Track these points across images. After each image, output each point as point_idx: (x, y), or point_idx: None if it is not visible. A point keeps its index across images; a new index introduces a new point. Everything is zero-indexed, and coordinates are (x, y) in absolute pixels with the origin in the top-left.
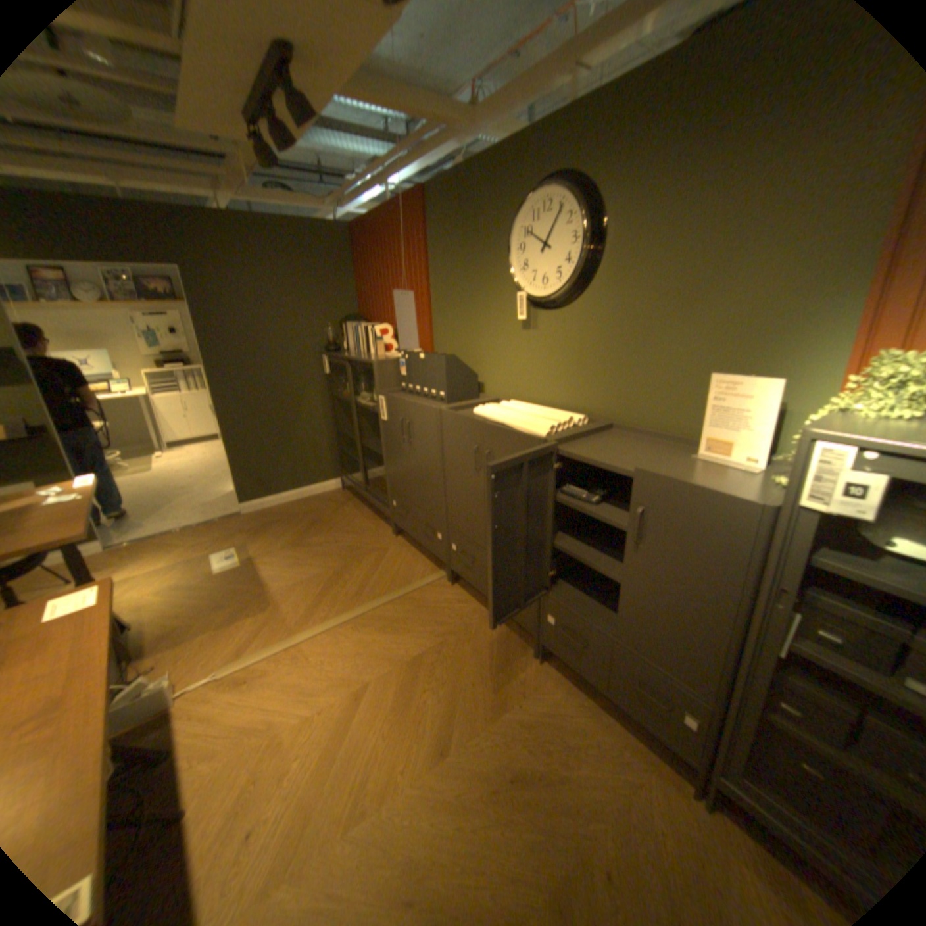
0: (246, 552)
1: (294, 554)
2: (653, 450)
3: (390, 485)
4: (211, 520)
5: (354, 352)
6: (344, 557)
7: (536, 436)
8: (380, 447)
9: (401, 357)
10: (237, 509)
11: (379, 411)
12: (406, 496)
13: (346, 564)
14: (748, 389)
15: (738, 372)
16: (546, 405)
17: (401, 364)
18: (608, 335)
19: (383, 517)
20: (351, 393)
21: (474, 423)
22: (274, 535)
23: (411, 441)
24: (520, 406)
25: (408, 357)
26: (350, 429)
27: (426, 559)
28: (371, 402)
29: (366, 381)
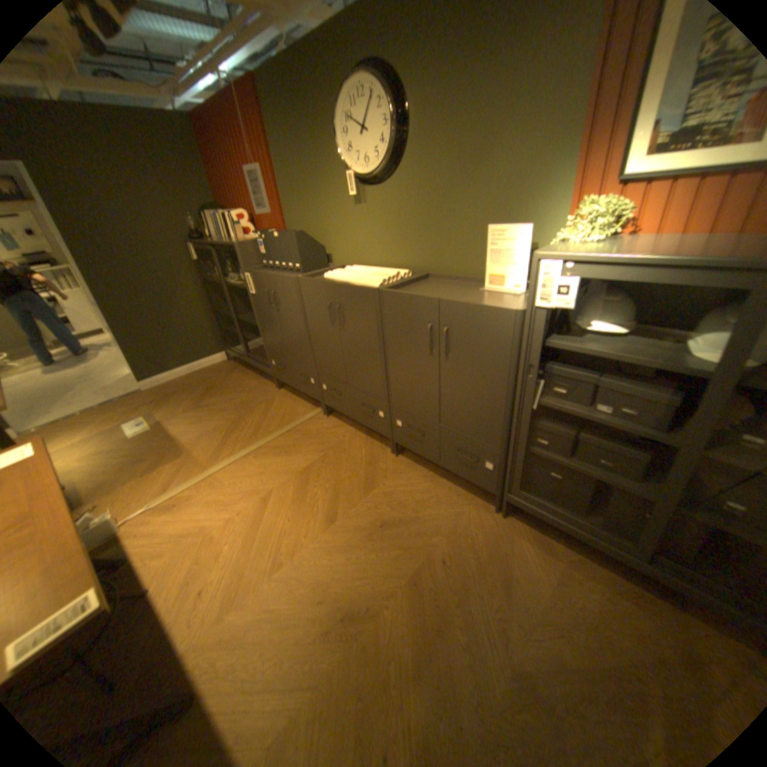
0: (153, 418)
1: (196, 414)
2: (455, 288)
3: (267, 348)
4: (114, 398)
5: (217, 238)
6: (239, 409)
7: (372, 287)
8: (254, 318)
9: (258, 237)
10: (136, 386)
11: (248, 287)
12: (281, 354)
13: (241, 414)
14: (511, 233)
15: (505, 222)
16: (381, 266)
17: (259, 243)
18: (419, 203)
19: (266, 377)
20: (220, 275)
21: (325, 284)
22: (175, 402)
23: (278, 307)
24: (361, 268)
25: (264, 237)
26: (225, 307)
27: (305, 402)
28: (239, 281)
29: (231, 263)
